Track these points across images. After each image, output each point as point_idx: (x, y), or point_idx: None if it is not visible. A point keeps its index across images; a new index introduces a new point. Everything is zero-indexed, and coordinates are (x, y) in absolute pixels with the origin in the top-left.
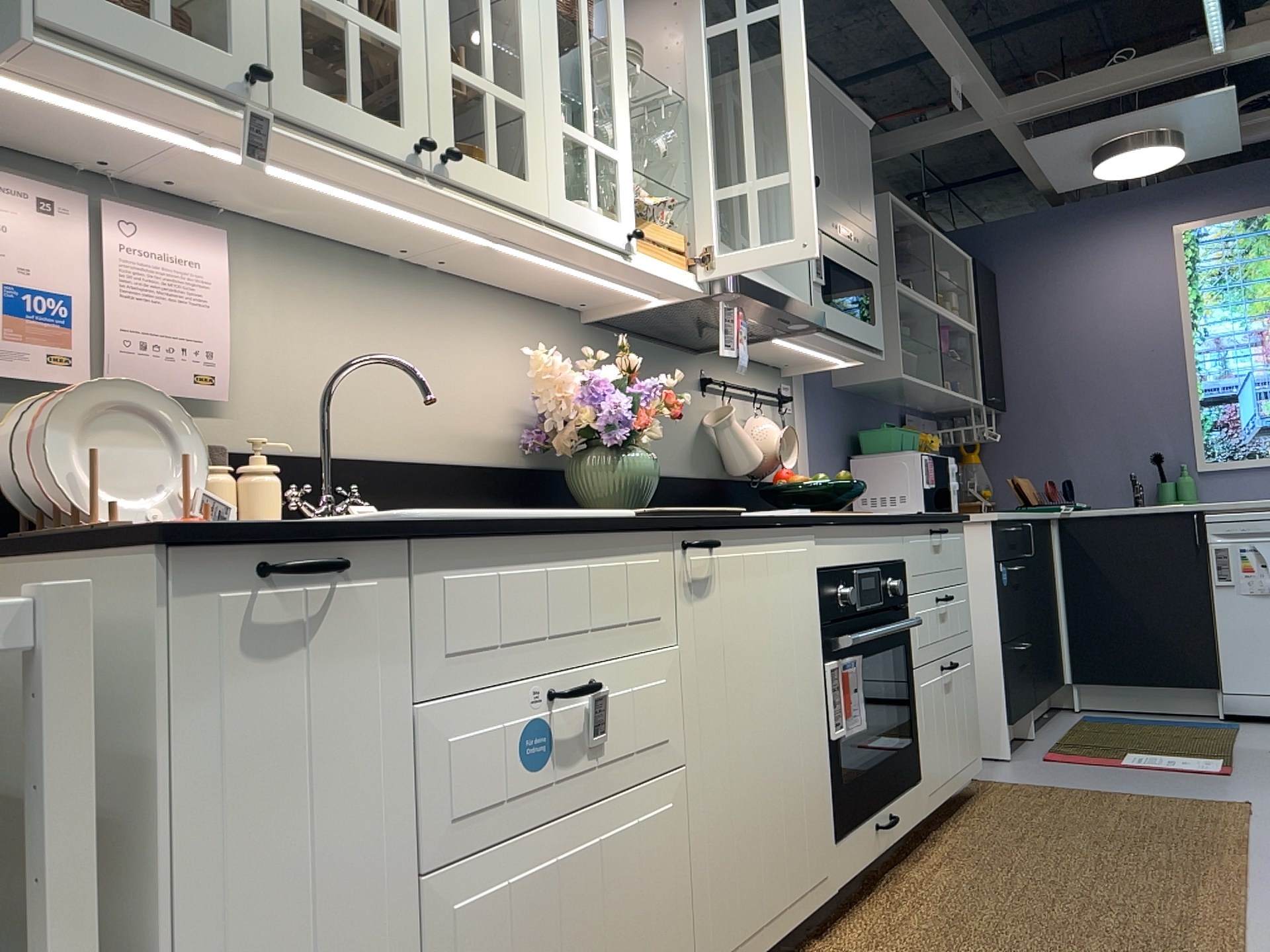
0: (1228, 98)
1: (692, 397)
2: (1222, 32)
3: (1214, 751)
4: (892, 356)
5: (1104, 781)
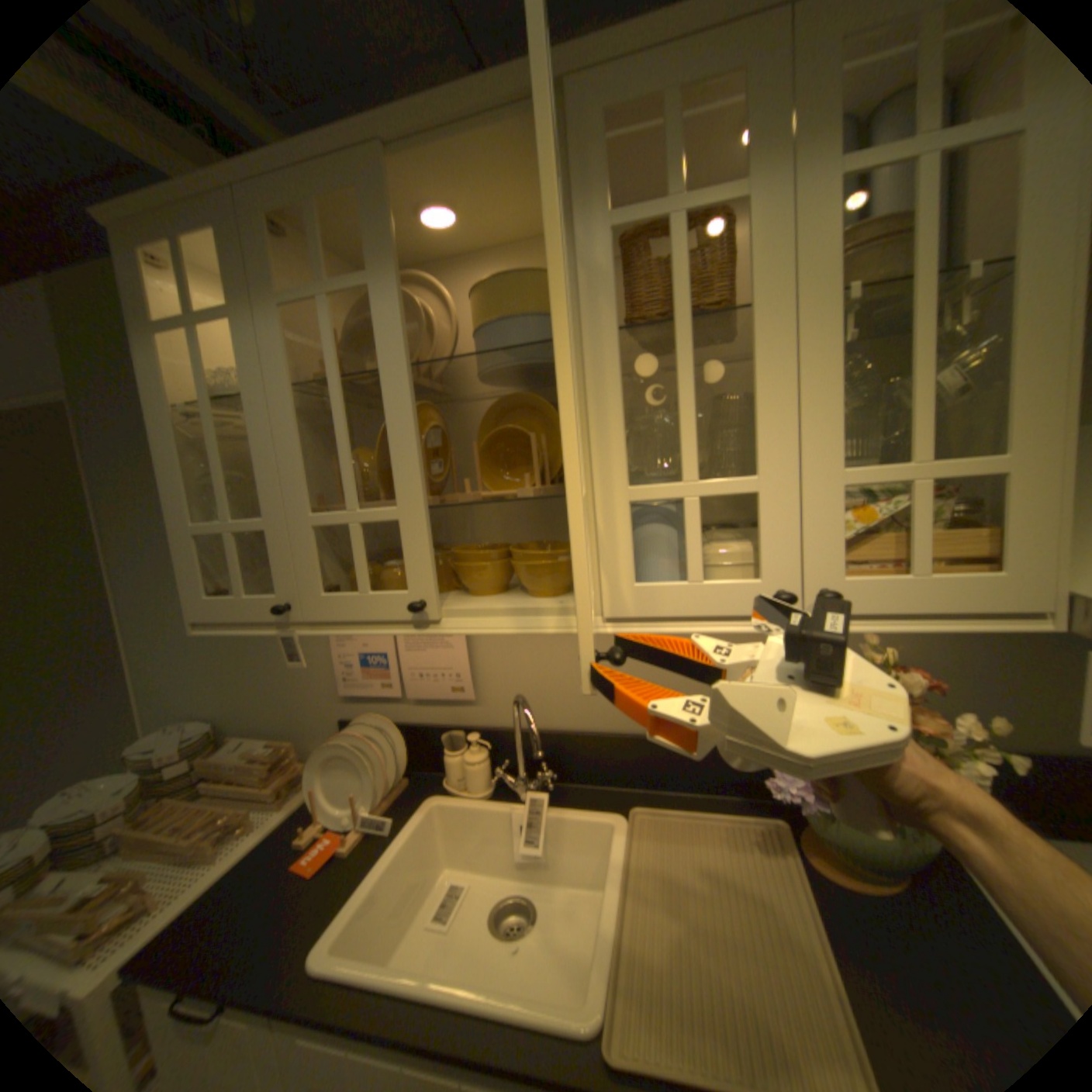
0: None
1: None
2: None
3: None
4: None
5: None
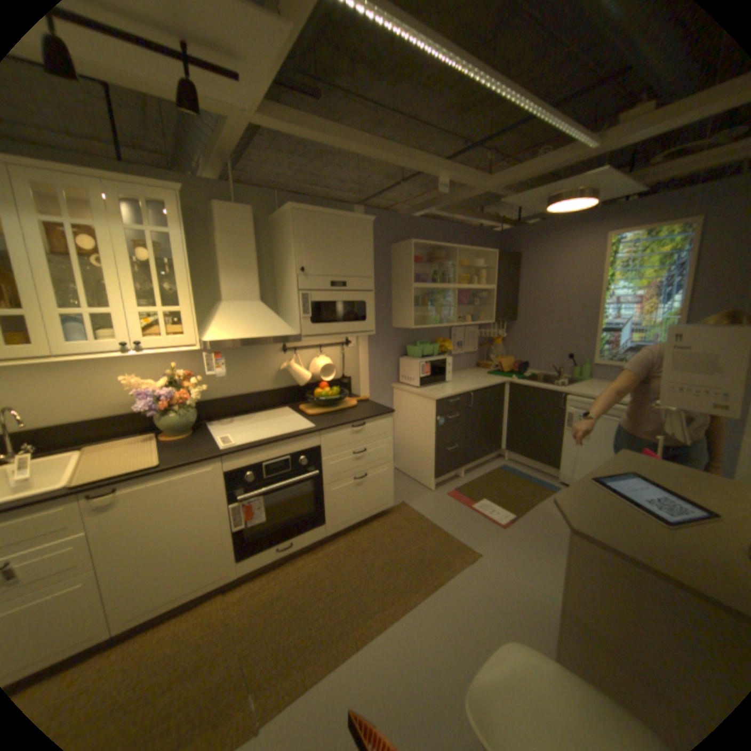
0: (609, 171)
1: (273, 357)
2: (591, 135)
3: (521, 509)
4: (409, 318)
5: (448, 519)
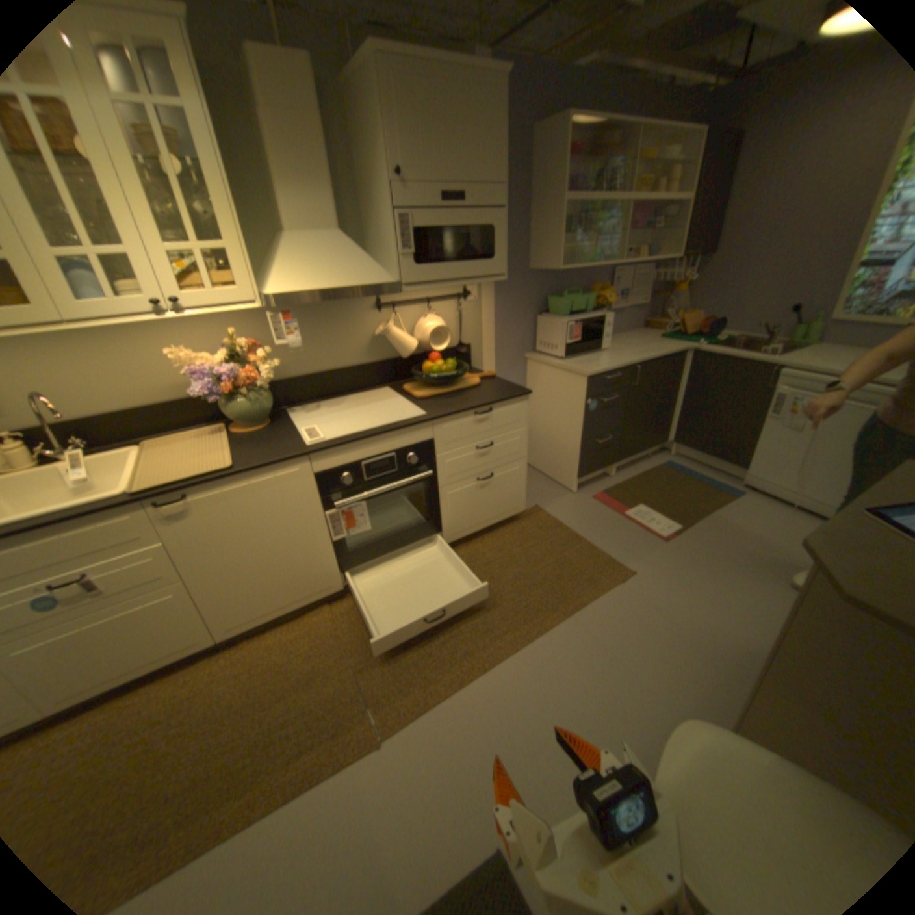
0: None
1: (364, 318)
2: None
3: (689, 519)
4: (555, 254)
5: (592, 528)
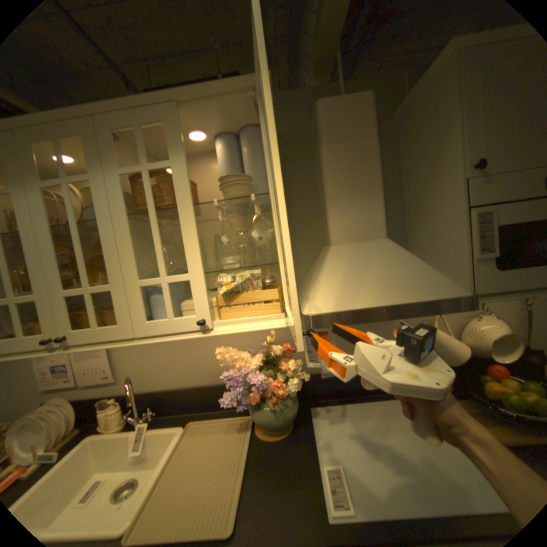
0: None
1: None
2: None
3: None
4: None
5: None
